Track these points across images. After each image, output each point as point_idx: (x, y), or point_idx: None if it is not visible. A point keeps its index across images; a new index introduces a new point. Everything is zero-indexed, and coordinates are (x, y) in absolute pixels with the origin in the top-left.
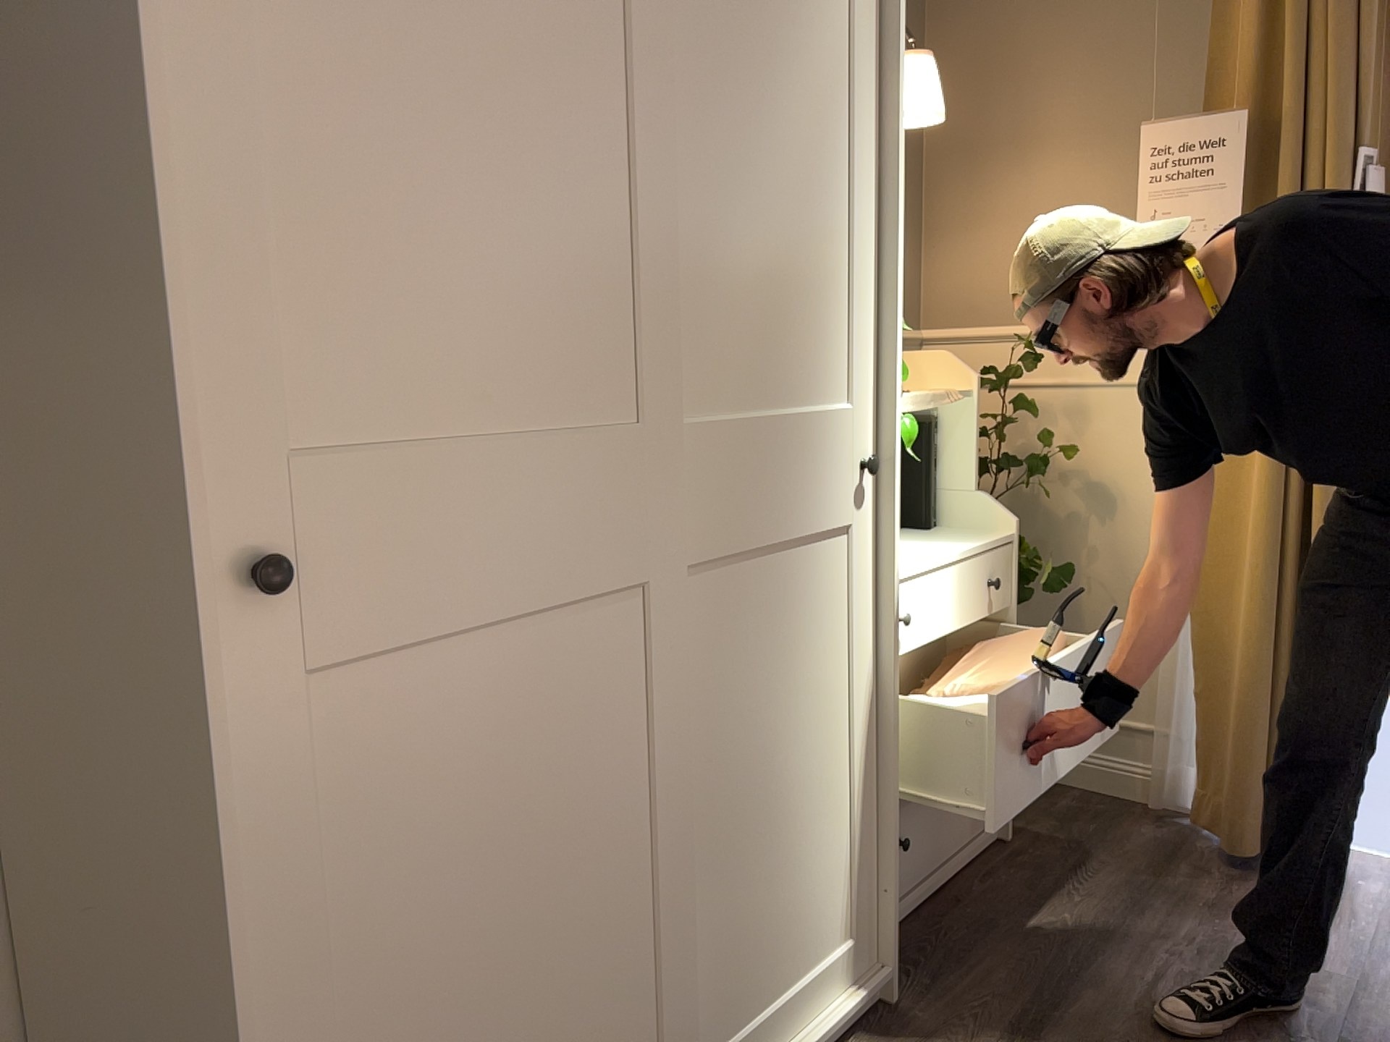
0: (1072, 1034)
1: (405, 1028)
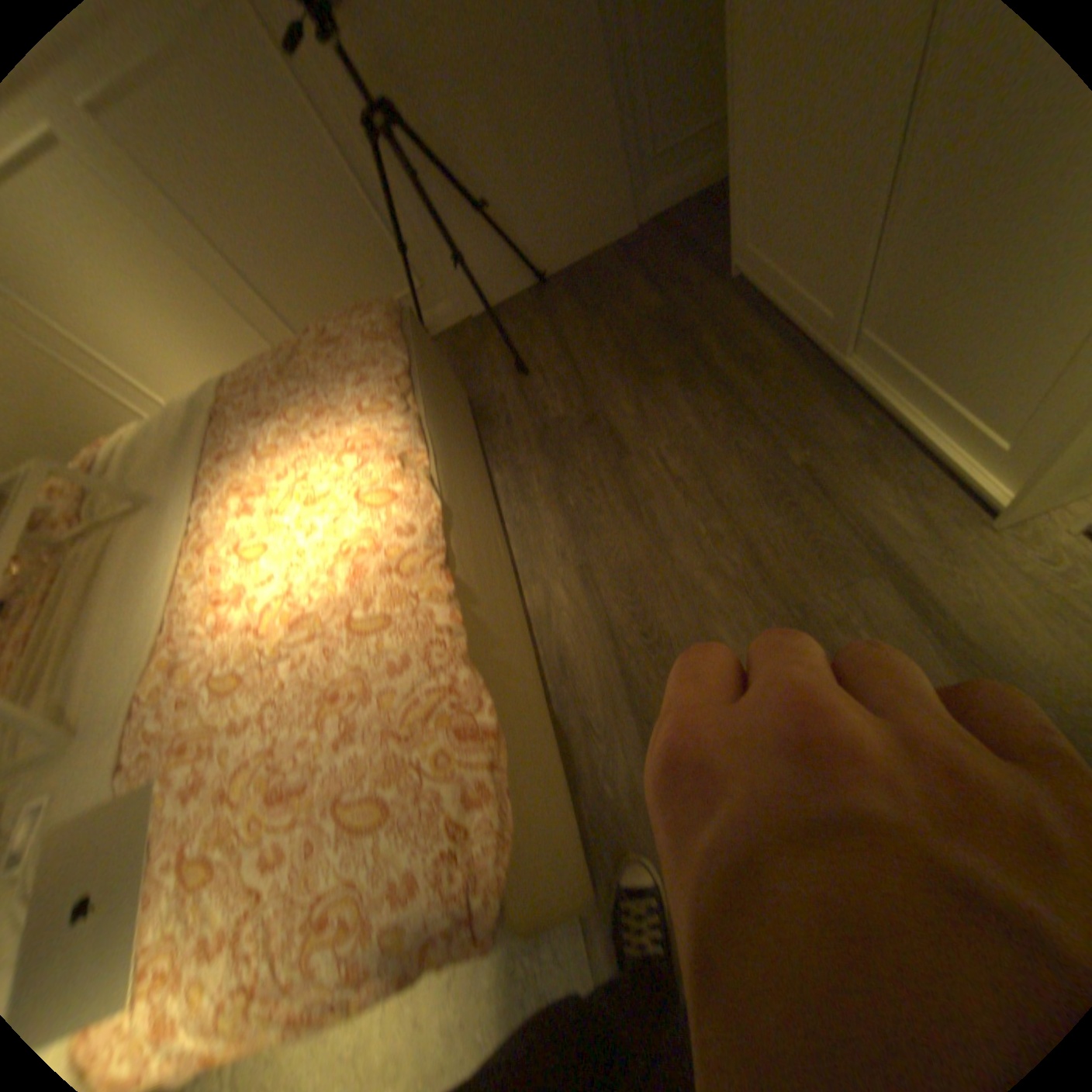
0: (896, 623)
1: (764, 126)
